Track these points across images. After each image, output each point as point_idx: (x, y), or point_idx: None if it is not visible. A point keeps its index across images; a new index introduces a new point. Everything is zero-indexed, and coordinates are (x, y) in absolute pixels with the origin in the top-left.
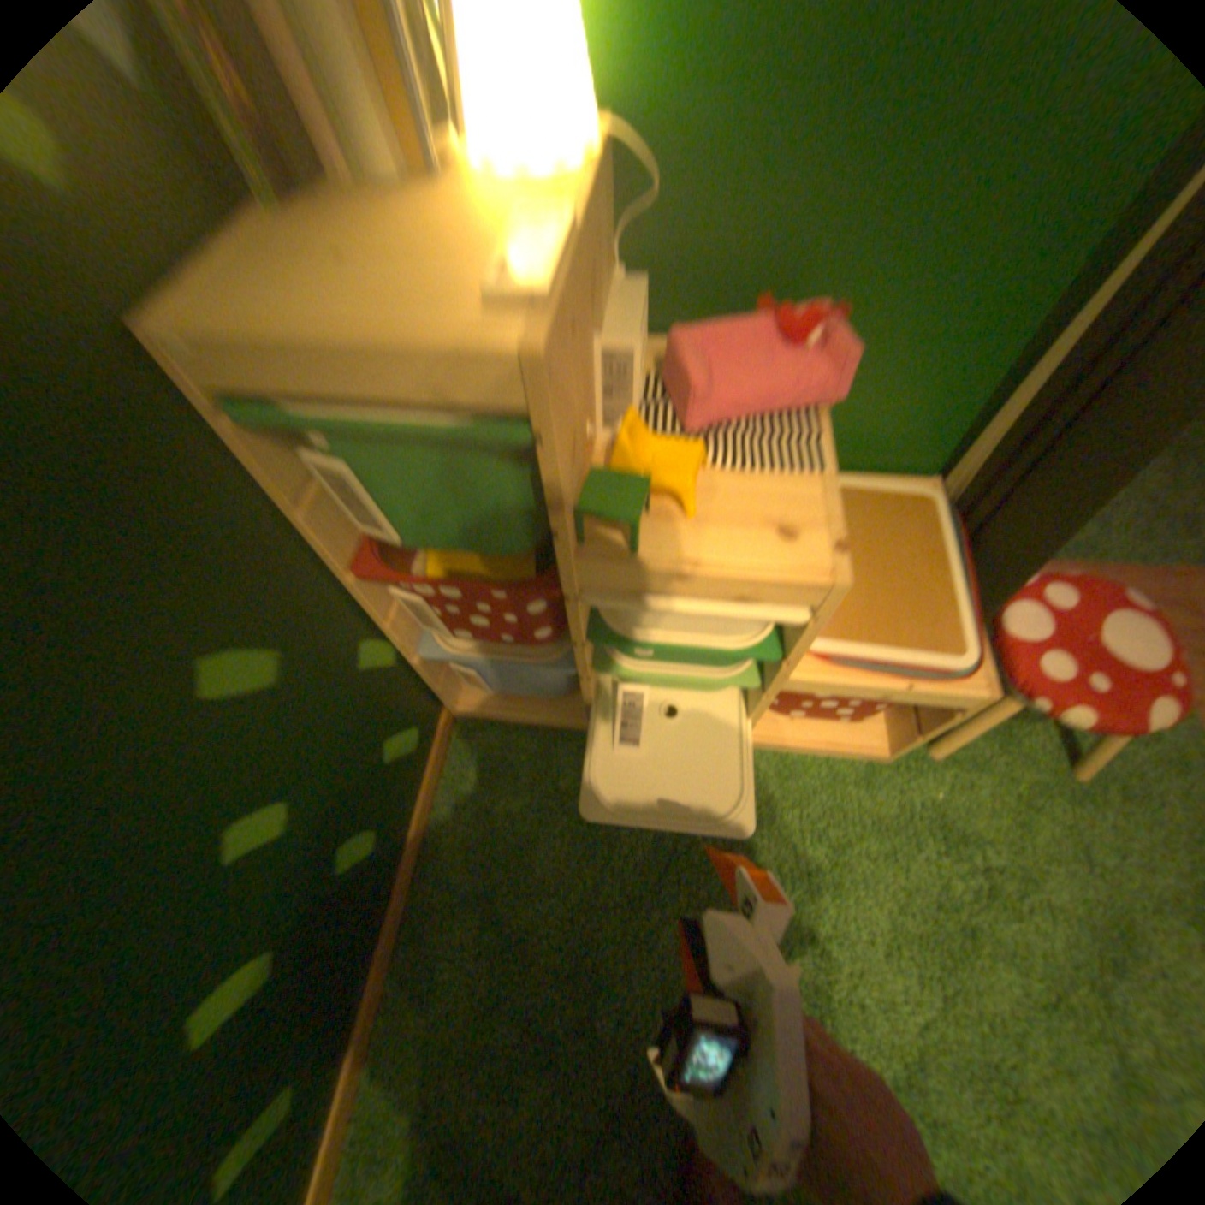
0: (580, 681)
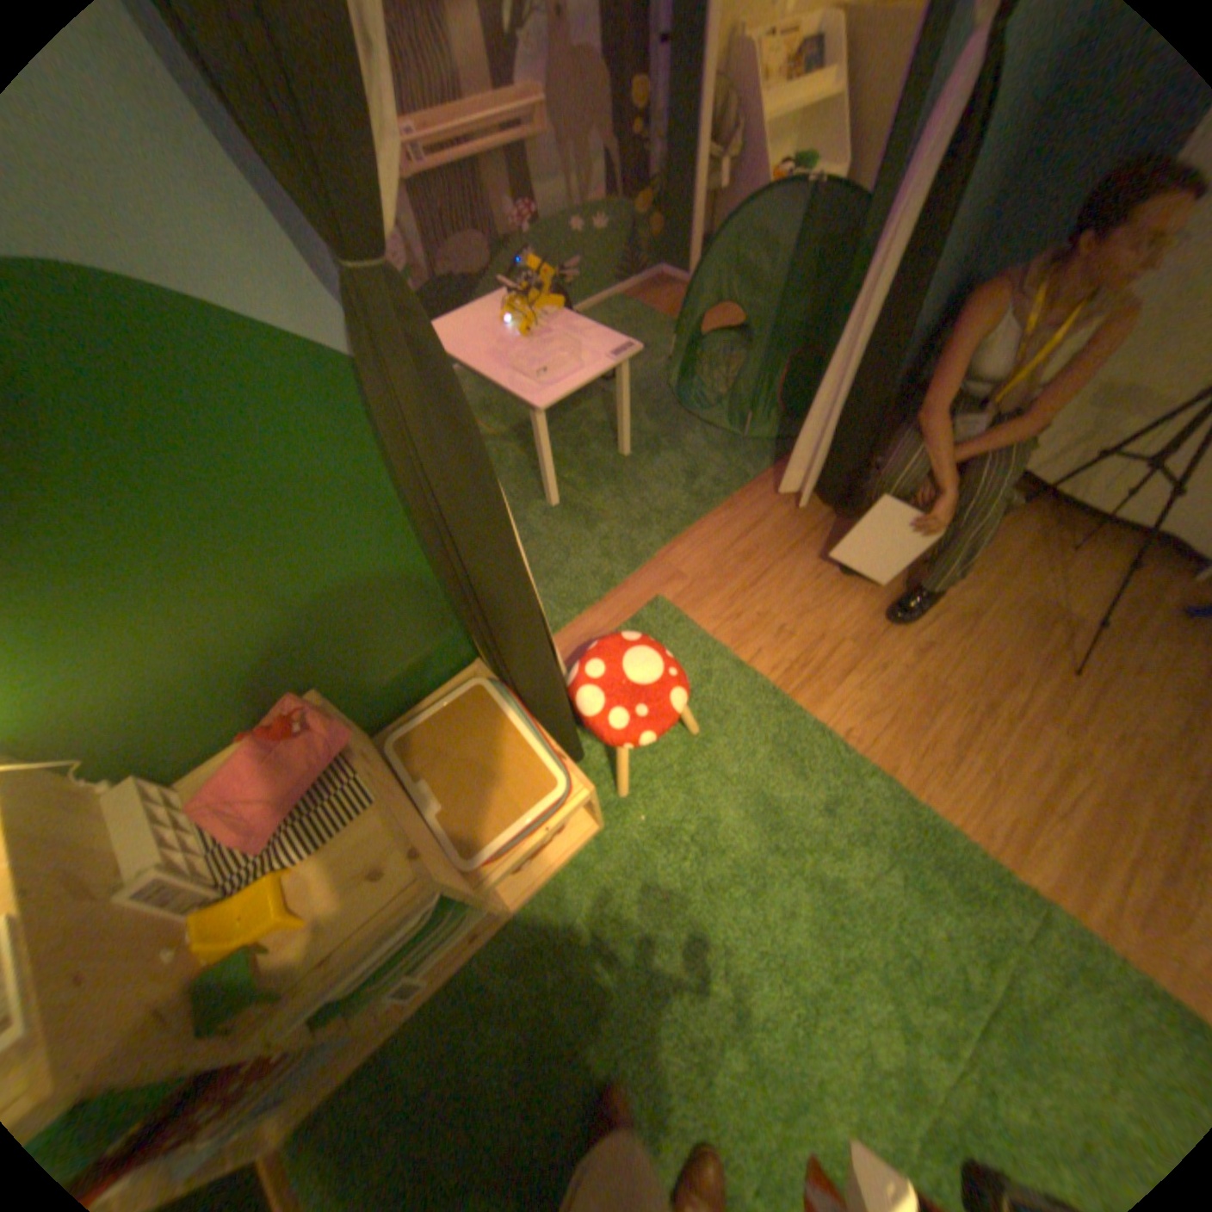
0: (343, 1040)
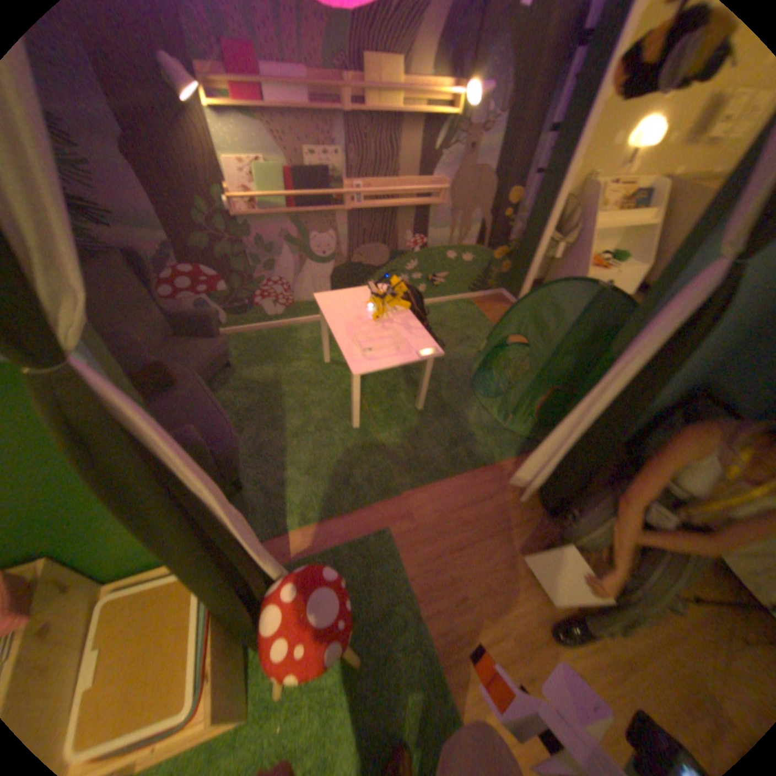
0: None
